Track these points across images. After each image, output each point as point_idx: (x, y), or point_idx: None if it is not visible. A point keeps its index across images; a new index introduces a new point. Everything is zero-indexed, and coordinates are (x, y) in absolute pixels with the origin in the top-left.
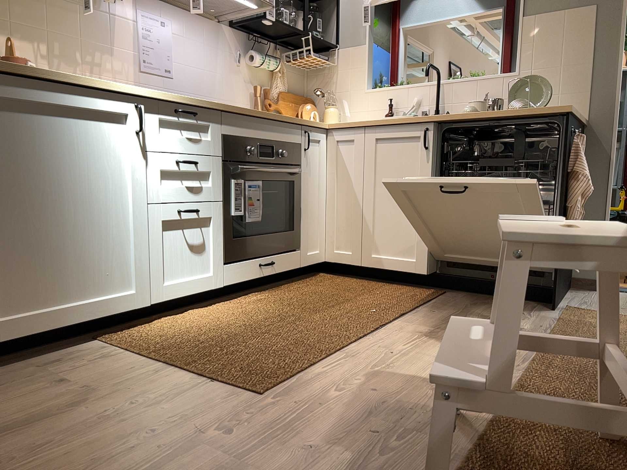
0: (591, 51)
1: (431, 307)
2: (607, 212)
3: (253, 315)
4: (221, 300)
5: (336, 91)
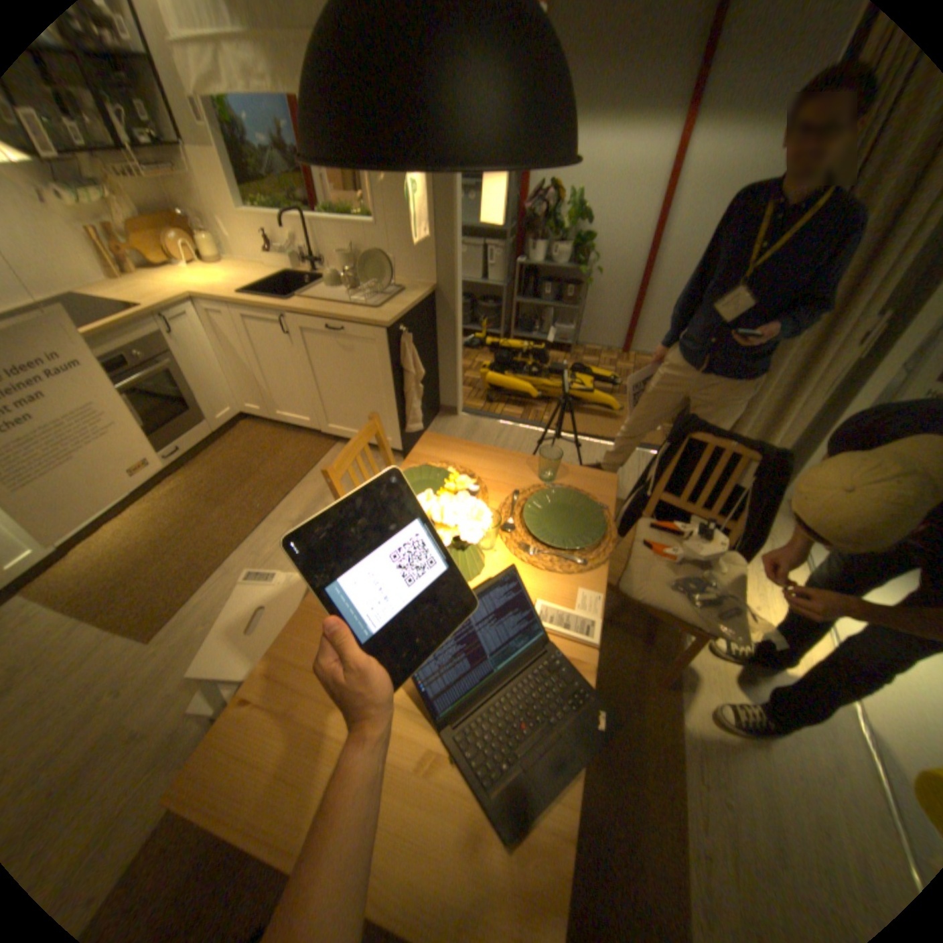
0: (435, 212)
1: (313, 478)
2: (460, 362)
3: (161, 524)
4: (138, 495)
5: (204, 203)
